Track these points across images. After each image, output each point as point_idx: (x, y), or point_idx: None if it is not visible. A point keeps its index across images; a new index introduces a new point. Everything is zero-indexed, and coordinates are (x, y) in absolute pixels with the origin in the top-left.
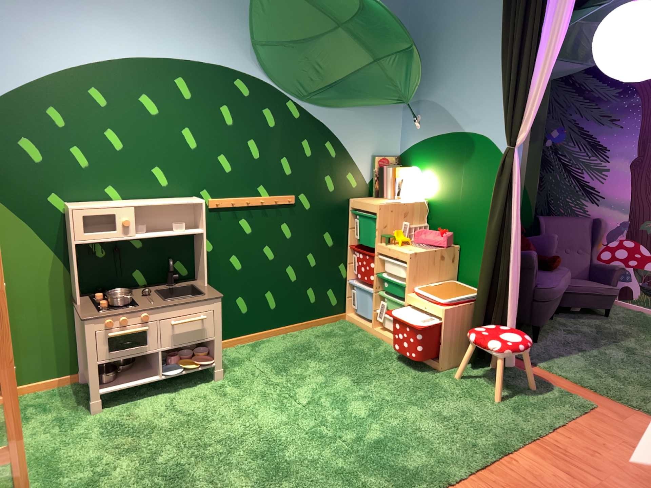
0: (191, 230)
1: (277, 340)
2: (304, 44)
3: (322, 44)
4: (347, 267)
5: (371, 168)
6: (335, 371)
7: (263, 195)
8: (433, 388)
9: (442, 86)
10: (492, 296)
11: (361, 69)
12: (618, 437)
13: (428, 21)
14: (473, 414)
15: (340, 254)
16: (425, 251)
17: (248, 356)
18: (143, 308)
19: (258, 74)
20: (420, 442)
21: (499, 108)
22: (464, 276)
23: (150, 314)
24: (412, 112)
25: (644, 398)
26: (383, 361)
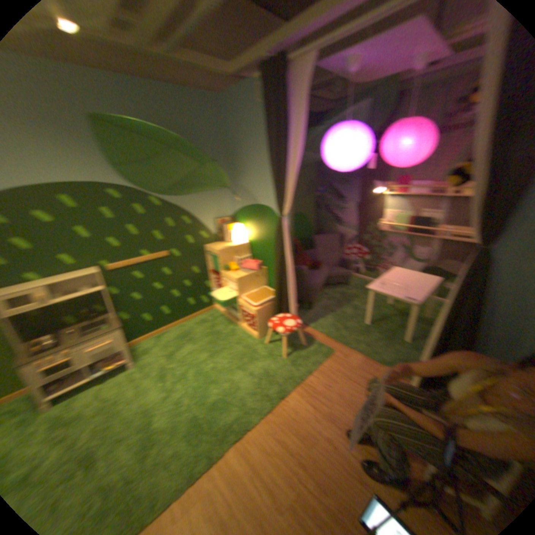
0: (93, 289)
1: (172, 331)
2: (148, 161)
3: (160, 160)
4: (209, 282)
5: (214, 226)
6: (200, 350)
7: (144, 255)
8: (251, 354)
9: (244, 177)
10: (280, 298)
11: (193, 171)
12: (342, 373)
13: (232, 136)
14: (269, 370)
15: (203, 277)
16: (244, 276)
17: (152, 346)
18: (61, 349)
19: (121, 184)
20: (236, 399)
21: (274, 192)
22: (269, 283)
23: (67, 351)
24: (231, 193)
25: (358, 342)
26: (228, 337)
